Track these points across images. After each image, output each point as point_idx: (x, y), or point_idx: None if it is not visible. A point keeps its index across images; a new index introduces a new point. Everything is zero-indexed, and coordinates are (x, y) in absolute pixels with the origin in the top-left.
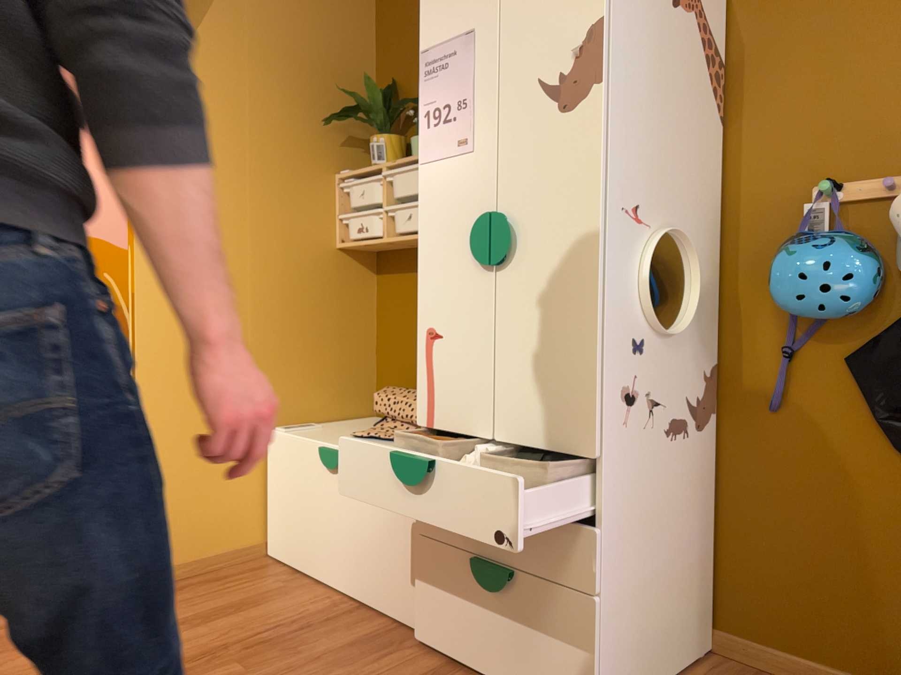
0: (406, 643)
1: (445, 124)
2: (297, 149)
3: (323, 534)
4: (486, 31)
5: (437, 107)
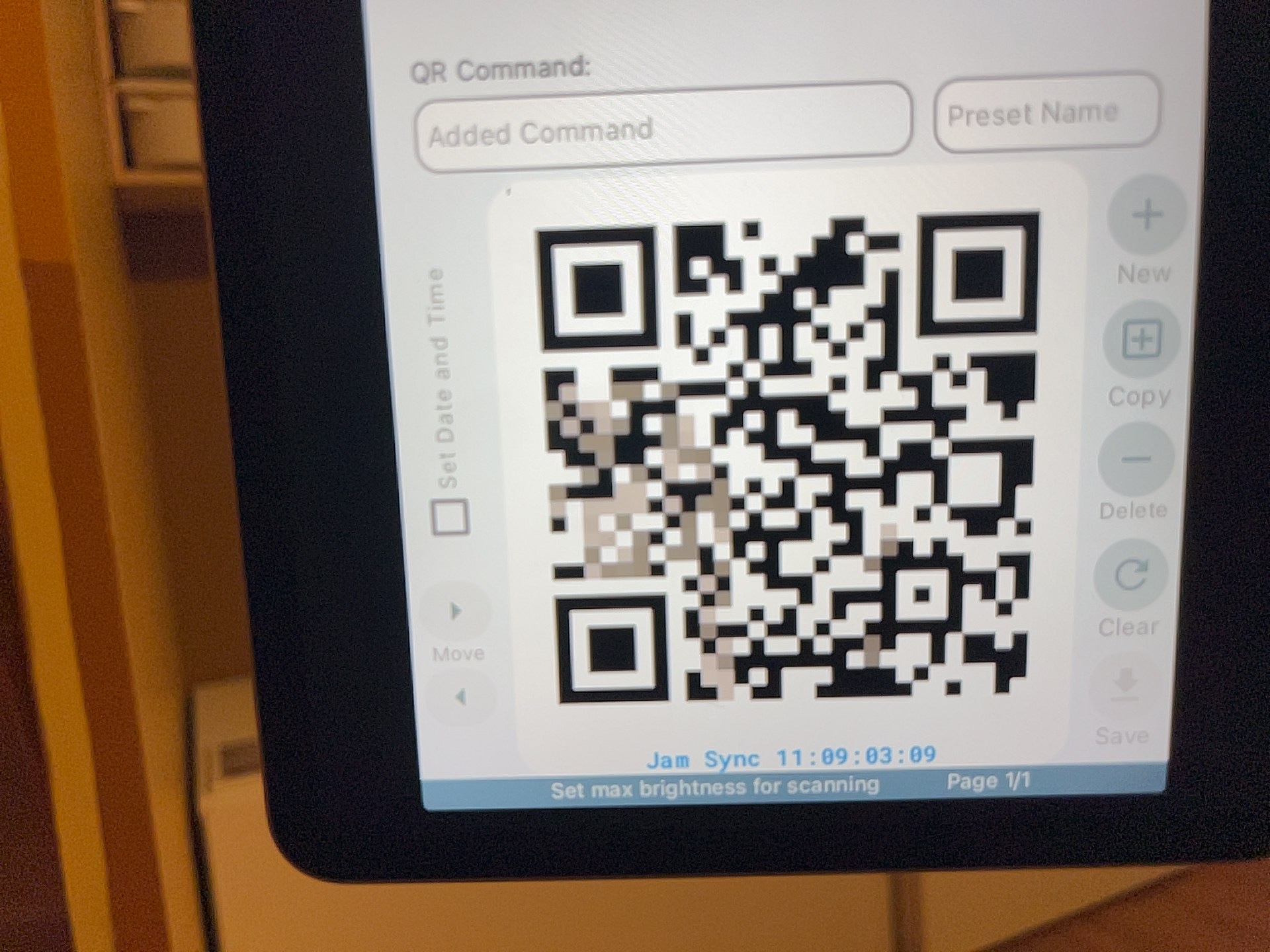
0: None
1: None
2: None
3: None
4: None
5: None
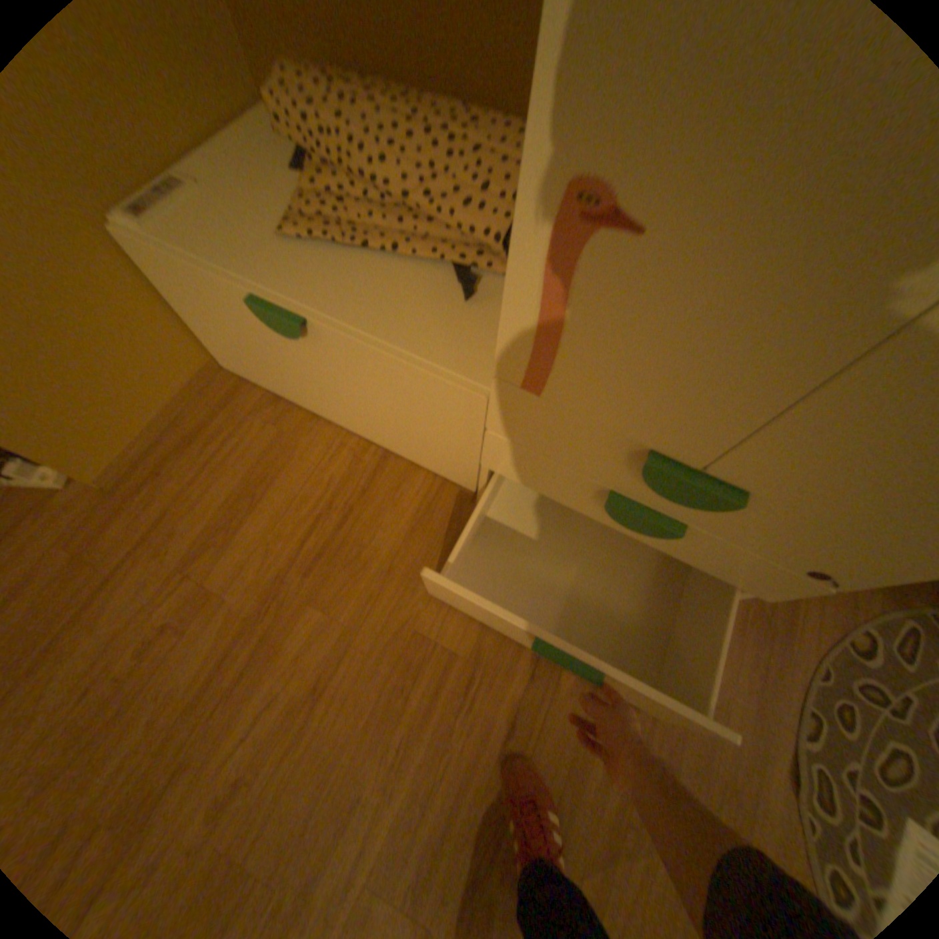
0: (464, 508)
1: None
2: None
3: (305, 383)
4: None
5: None
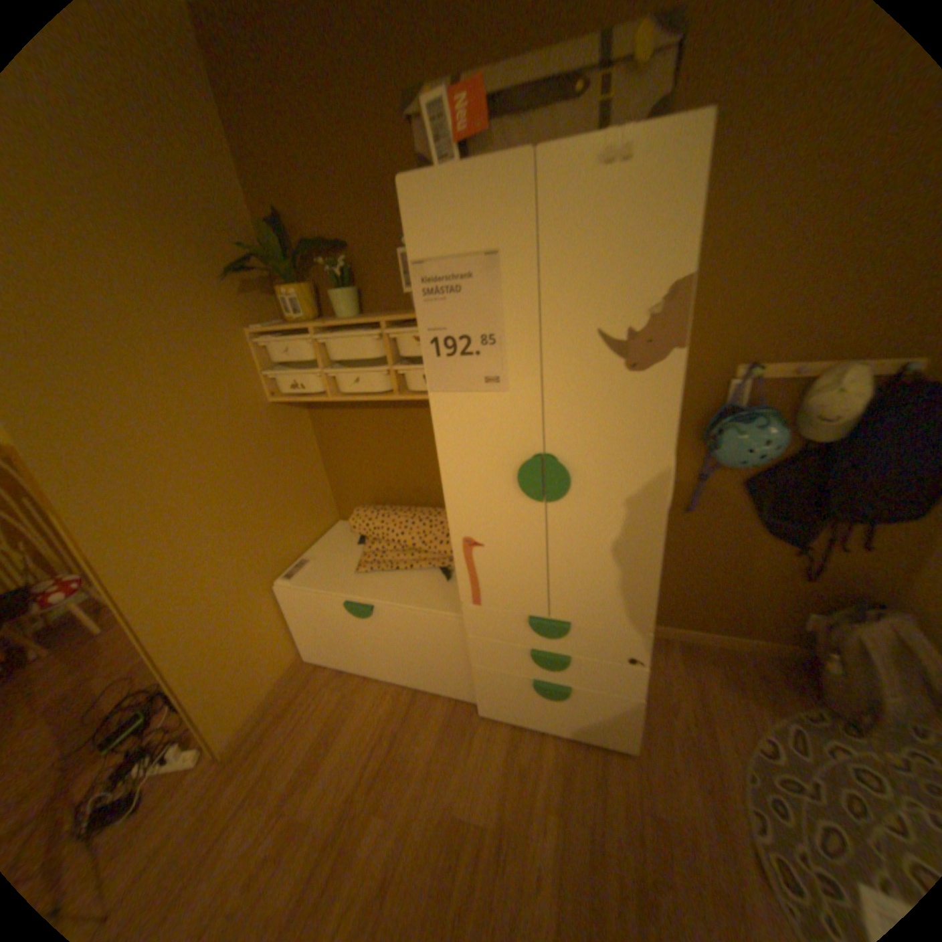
0: (473, 718)
1: (463, 356)
2: (197, 316)
3: (364, 652)
4: (516, 256)
5: (448, 336)
